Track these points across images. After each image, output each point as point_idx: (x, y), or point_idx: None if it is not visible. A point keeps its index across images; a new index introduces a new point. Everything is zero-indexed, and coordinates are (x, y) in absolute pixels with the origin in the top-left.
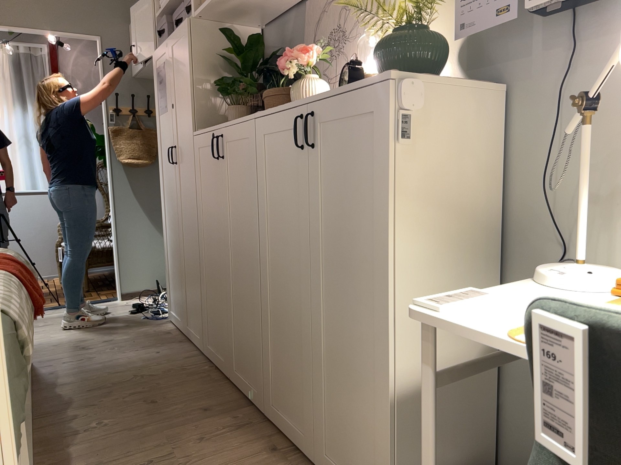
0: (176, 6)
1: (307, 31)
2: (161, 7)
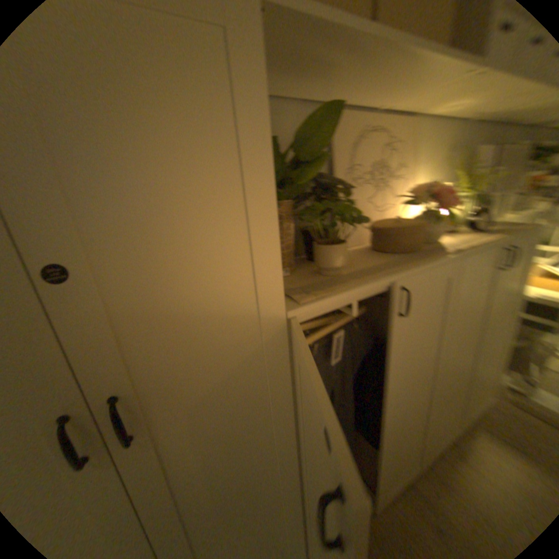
0: None
1: (337, 147)
2: None
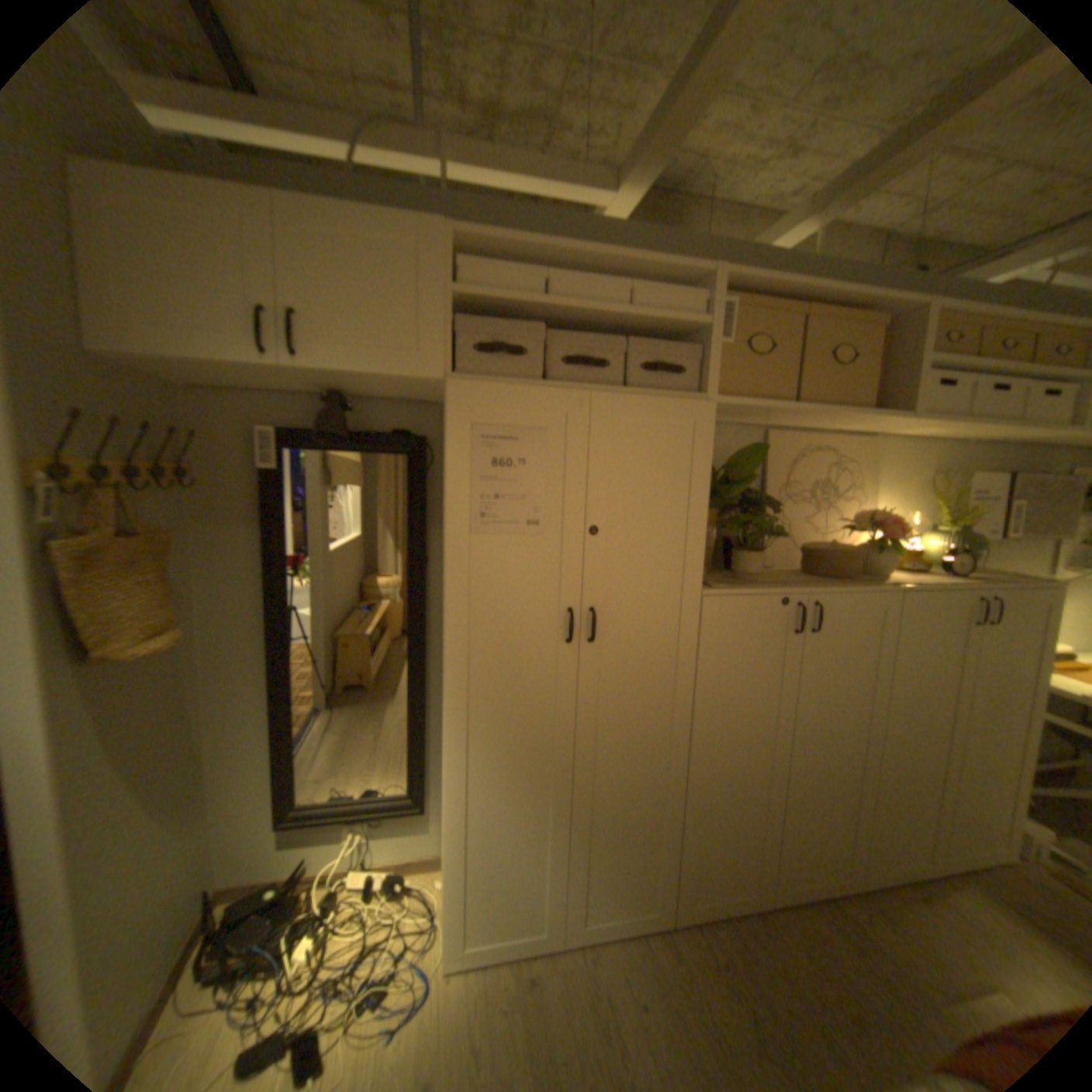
0: (539, 313)
1: (770, 465)
2: (461, 275)
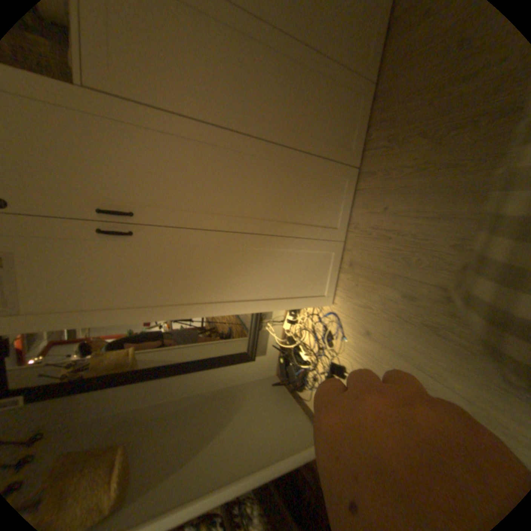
0: None
1: None
2: None
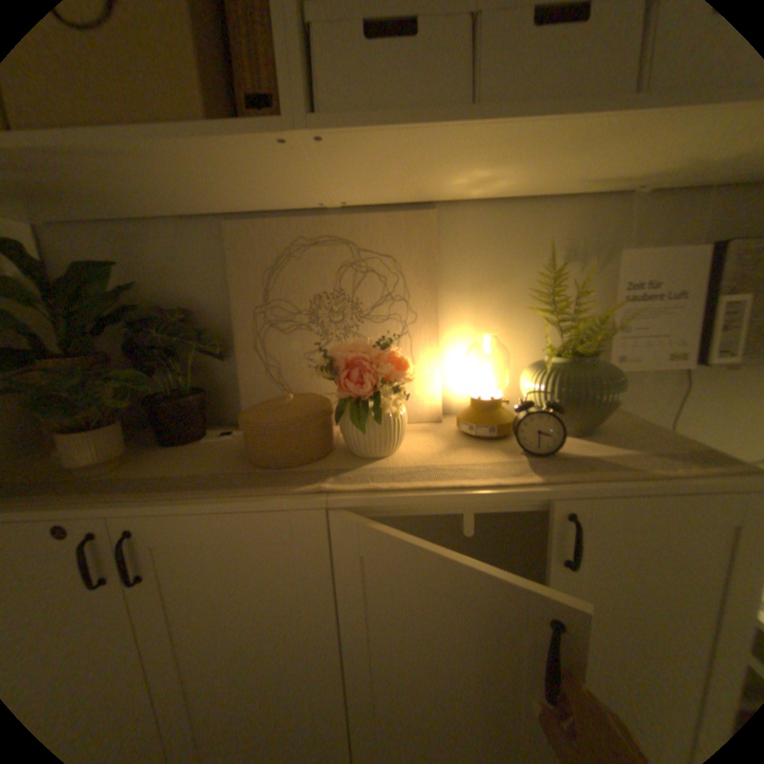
0: None
1: (234, 274)
2: None
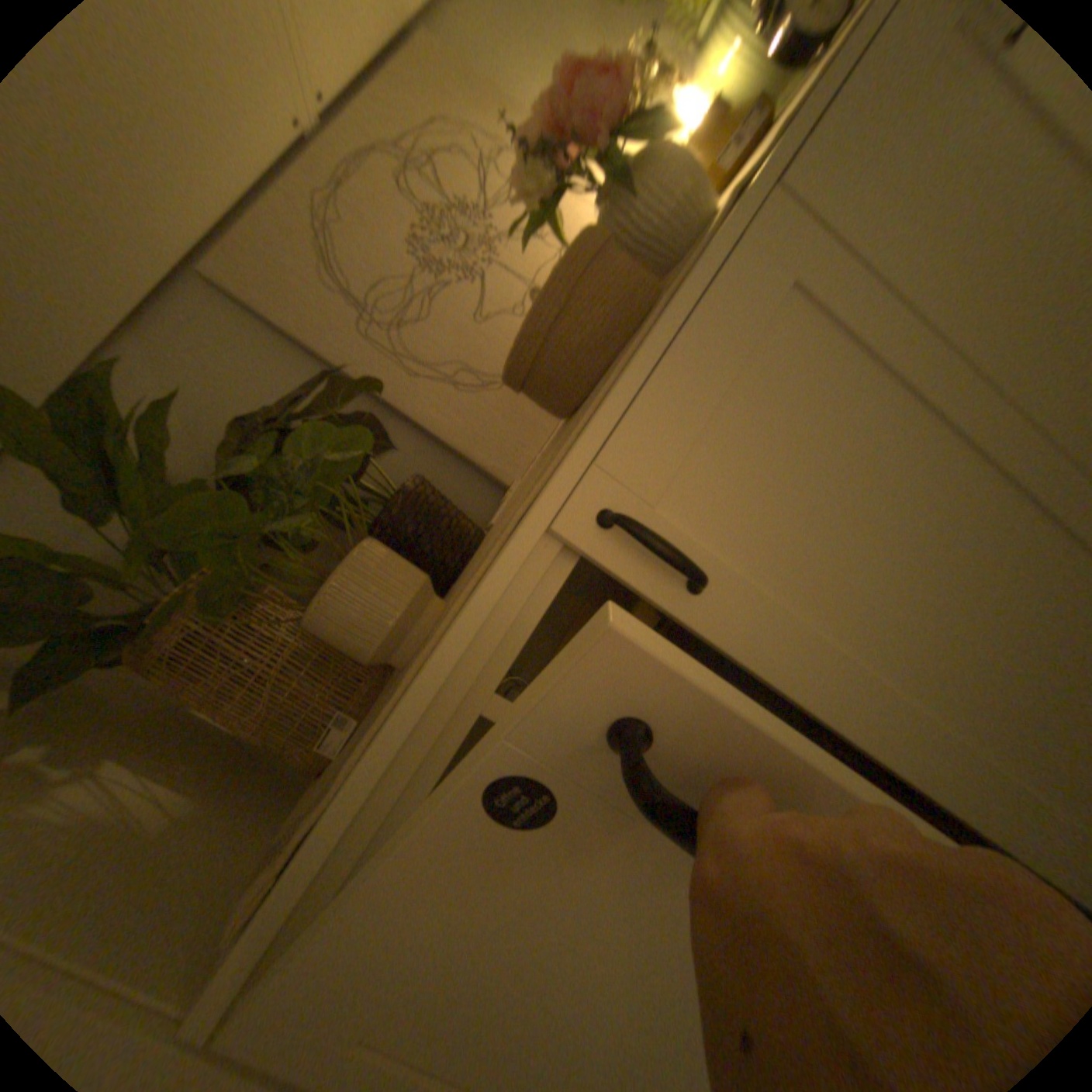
0: None
1: (288, 317)
2: None
